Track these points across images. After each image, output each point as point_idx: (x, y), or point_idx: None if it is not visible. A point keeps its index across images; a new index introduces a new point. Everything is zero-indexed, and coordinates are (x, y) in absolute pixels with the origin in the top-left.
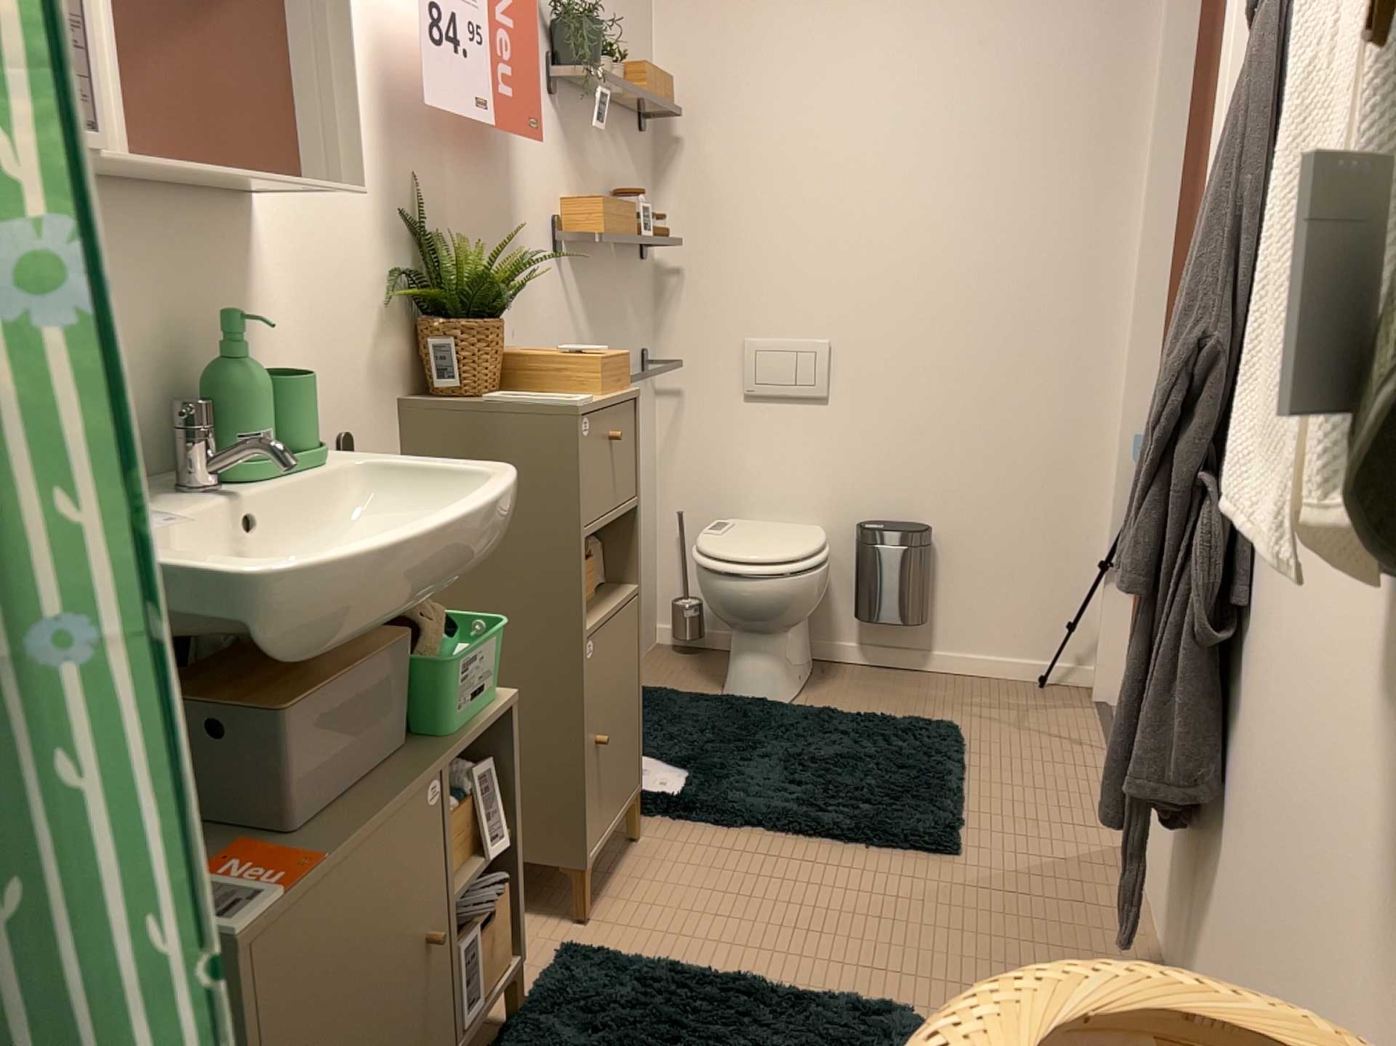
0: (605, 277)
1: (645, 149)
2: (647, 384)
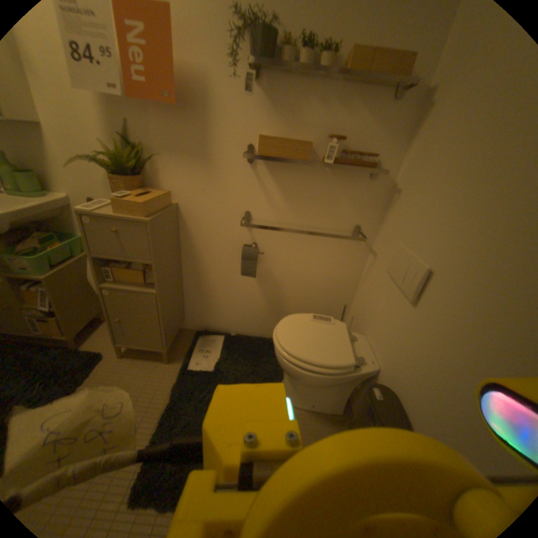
0: (311, 179)
1: (405, 106)
2: (360, 242)
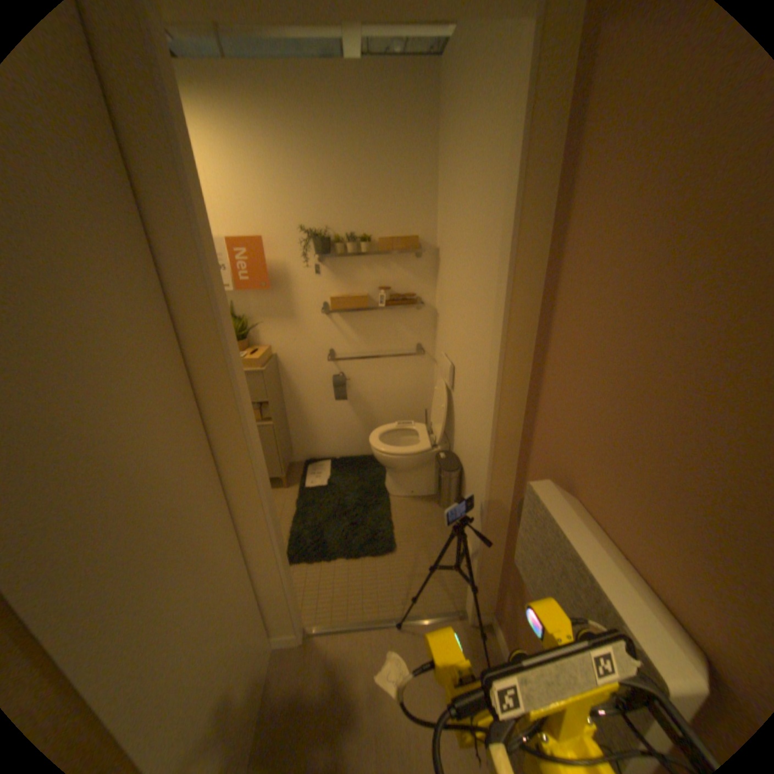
0: (374, 319)
1: (424, 263)
2: (423, 358)
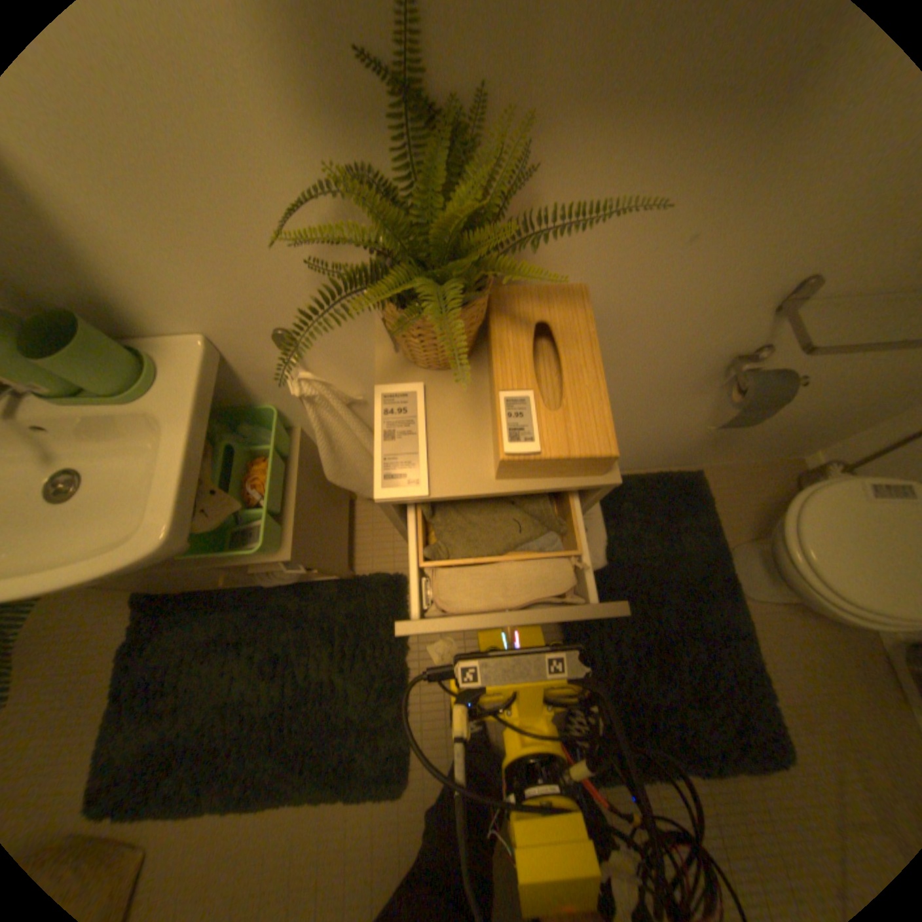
0: None
1: None
2: None
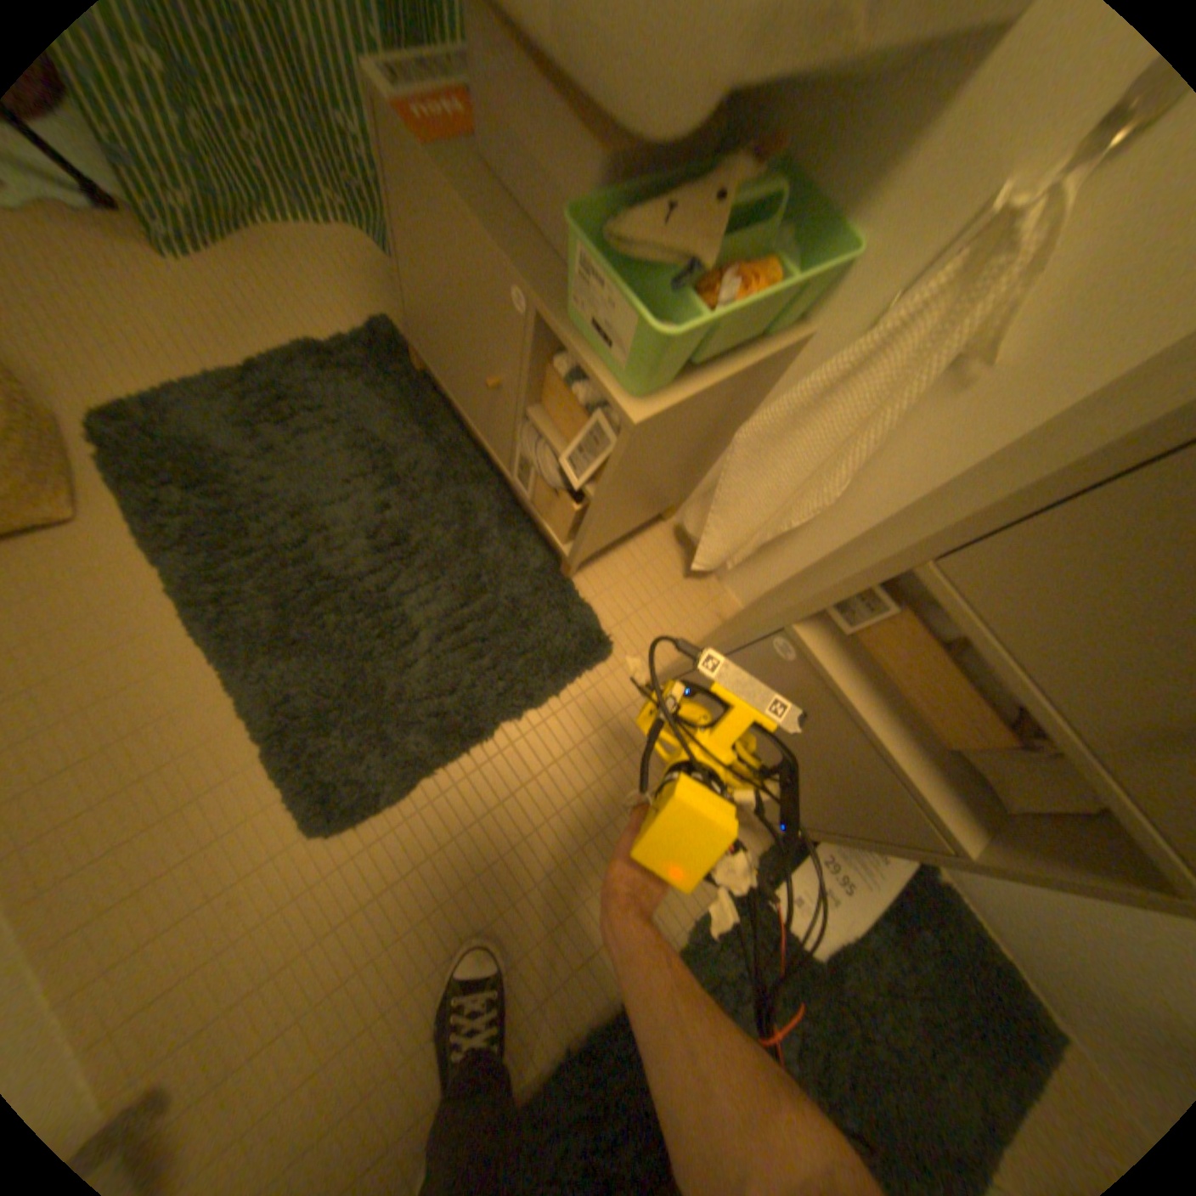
0: None
1: None
2: None
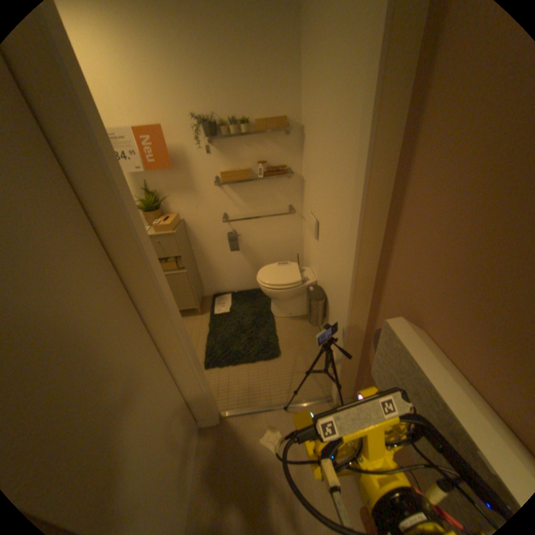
0: (255, 187)
1: (292, 139)
2: (294, 215)
